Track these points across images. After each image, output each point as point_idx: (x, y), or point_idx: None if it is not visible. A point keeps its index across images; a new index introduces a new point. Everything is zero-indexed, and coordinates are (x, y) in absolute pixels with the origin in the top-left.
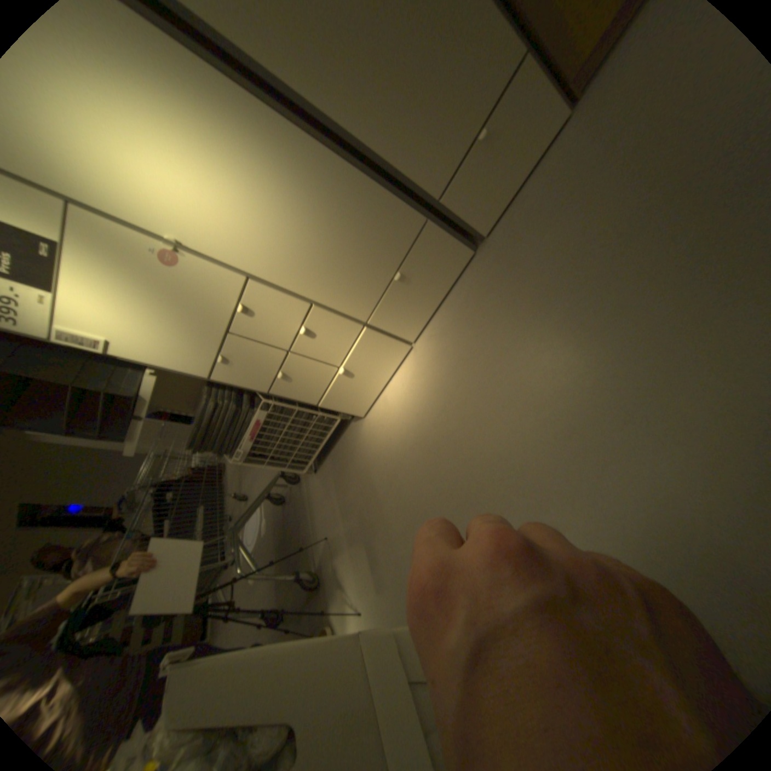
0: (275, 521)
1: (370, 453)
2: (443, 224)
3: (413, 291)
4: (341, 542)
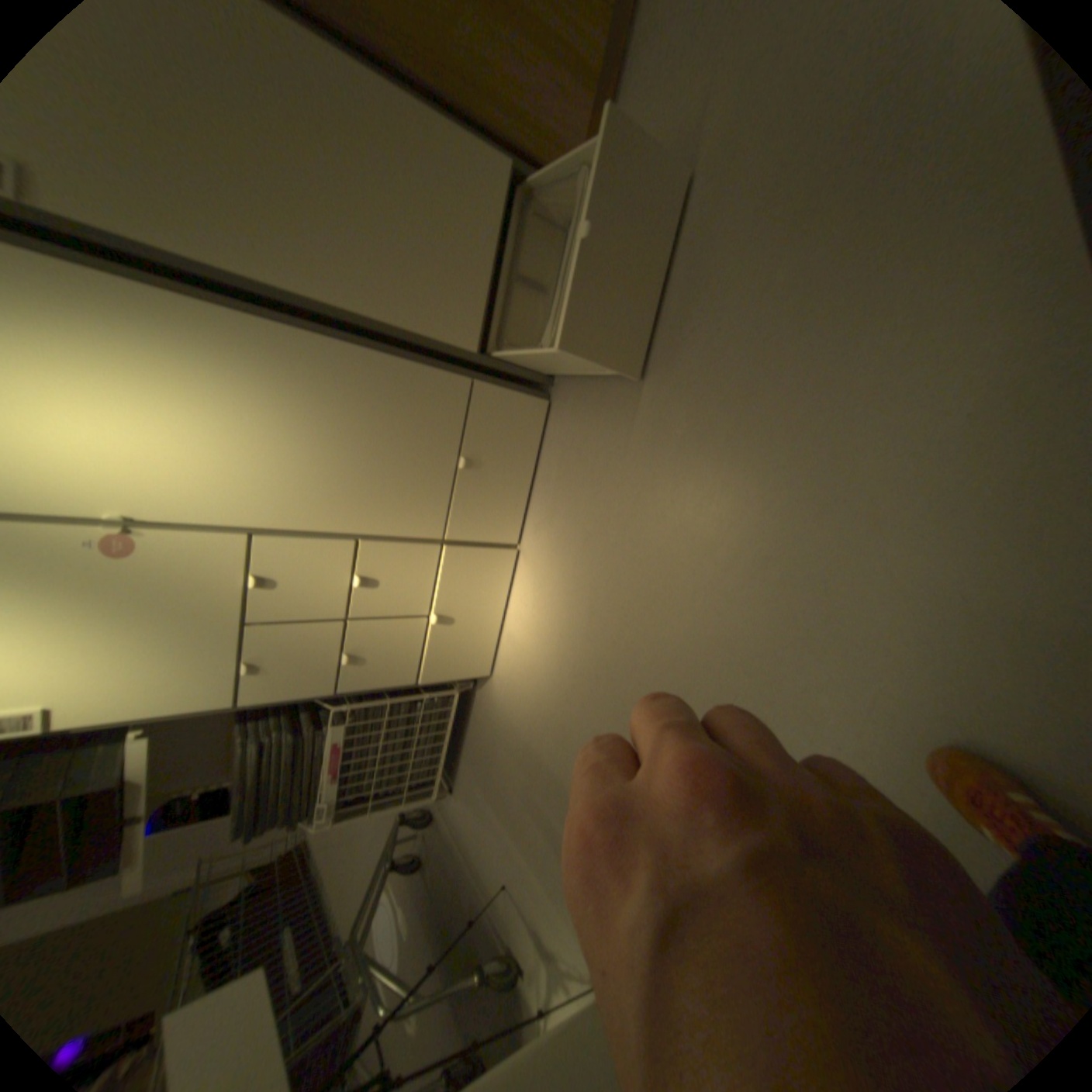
0: (418, 904)
1: (520, 723)
2: (496, 379)
3: (492, 476)
4: (528, 881)
